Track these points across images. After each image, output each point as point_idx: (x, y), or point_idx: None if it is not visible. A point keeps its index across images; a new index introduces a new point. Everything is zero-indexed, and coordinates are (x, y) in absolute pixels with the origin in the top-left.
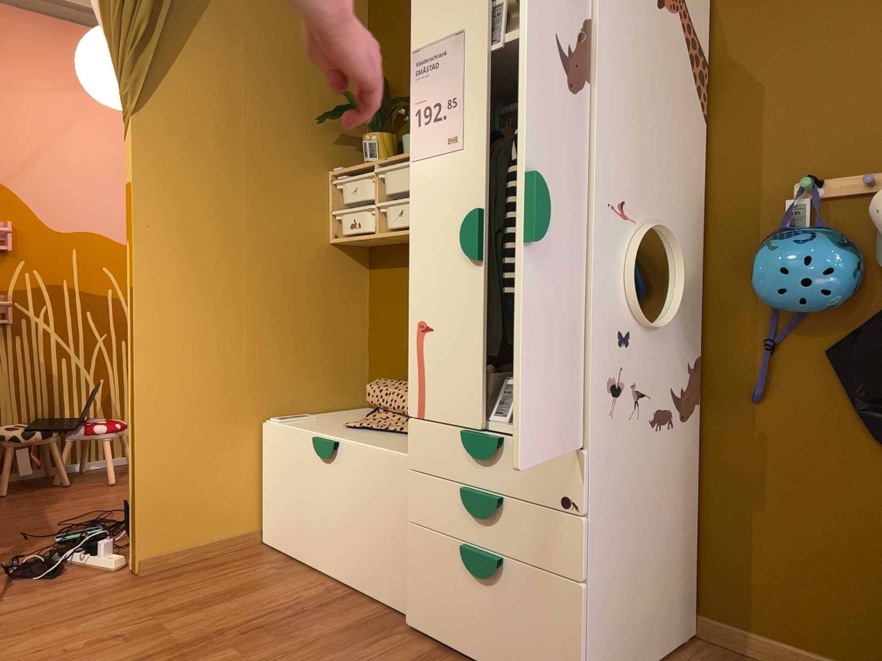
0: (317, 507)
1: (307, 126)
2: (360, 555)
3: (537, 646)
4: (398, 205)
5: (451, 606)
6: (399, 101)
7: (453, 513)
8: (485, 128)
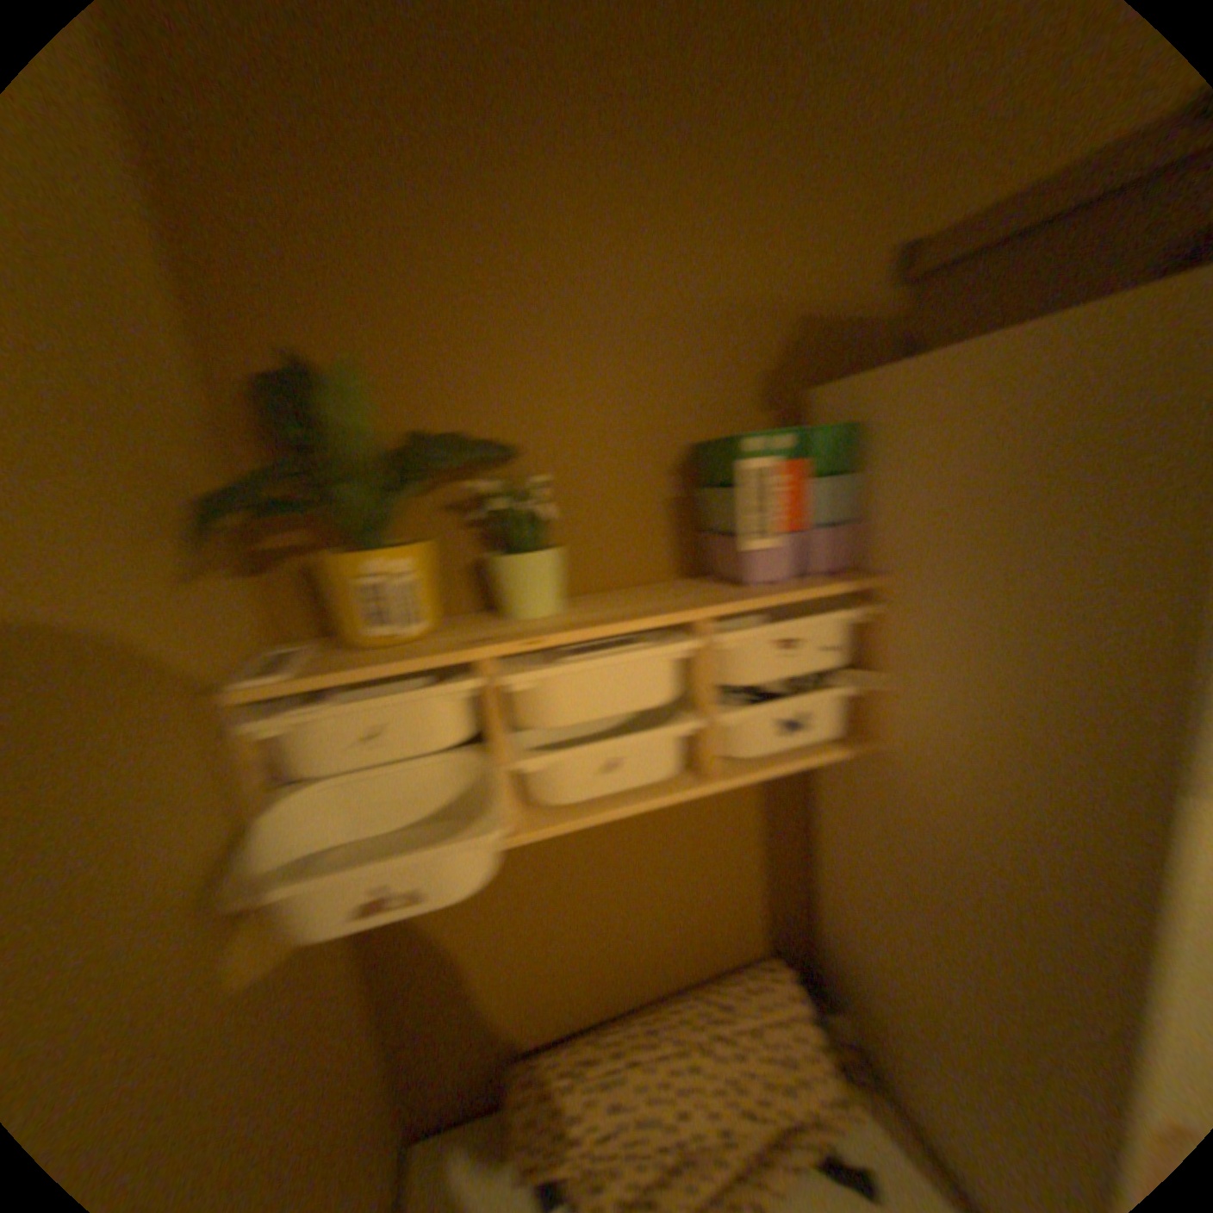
0: None
1: (97, 552)
2: None
3: None
4: (604, 752)
5: None
6: (462, 446)
7: None
8: None
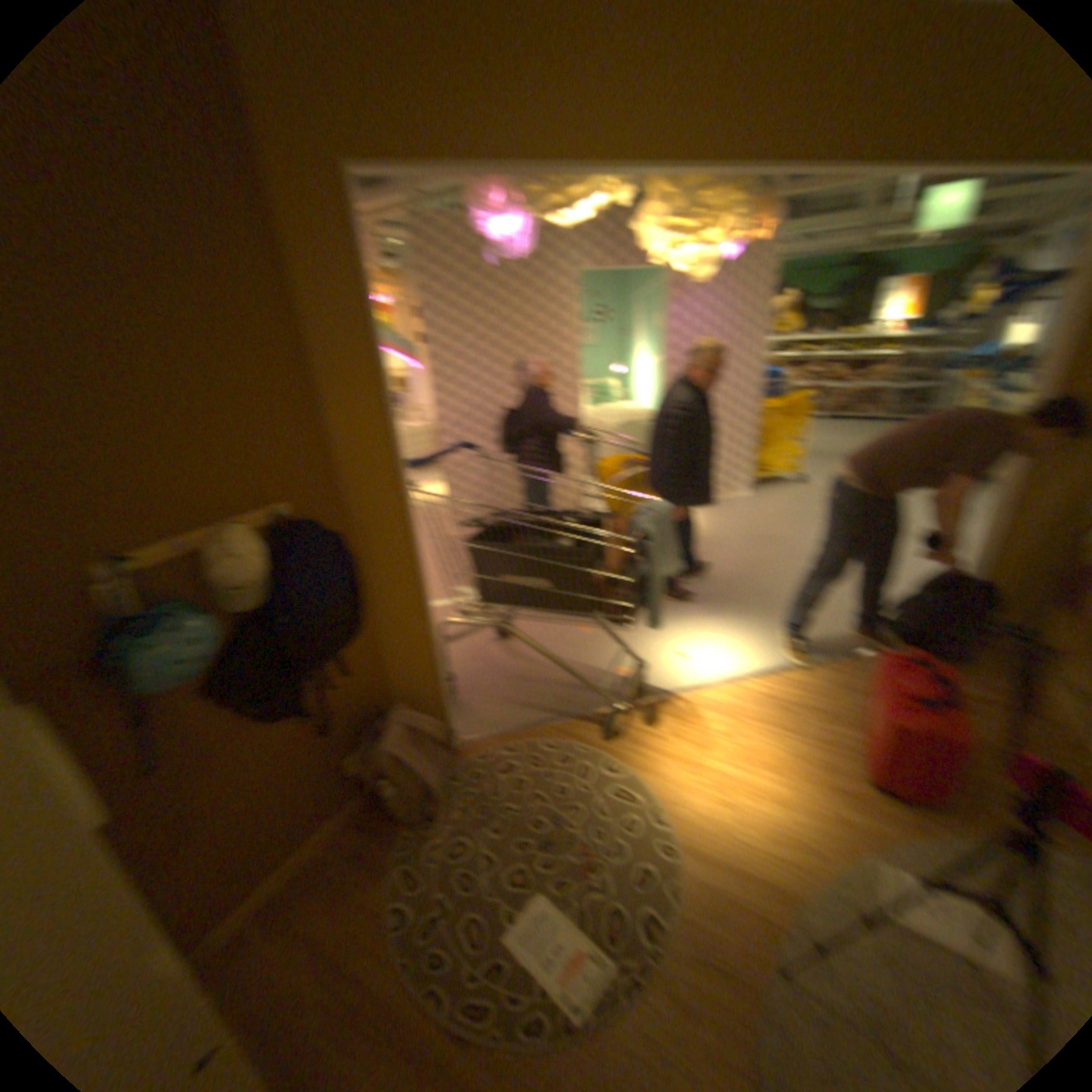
0: None
1: None
2: None
3: None
4: None
5: None
6: None
7: None
8: None
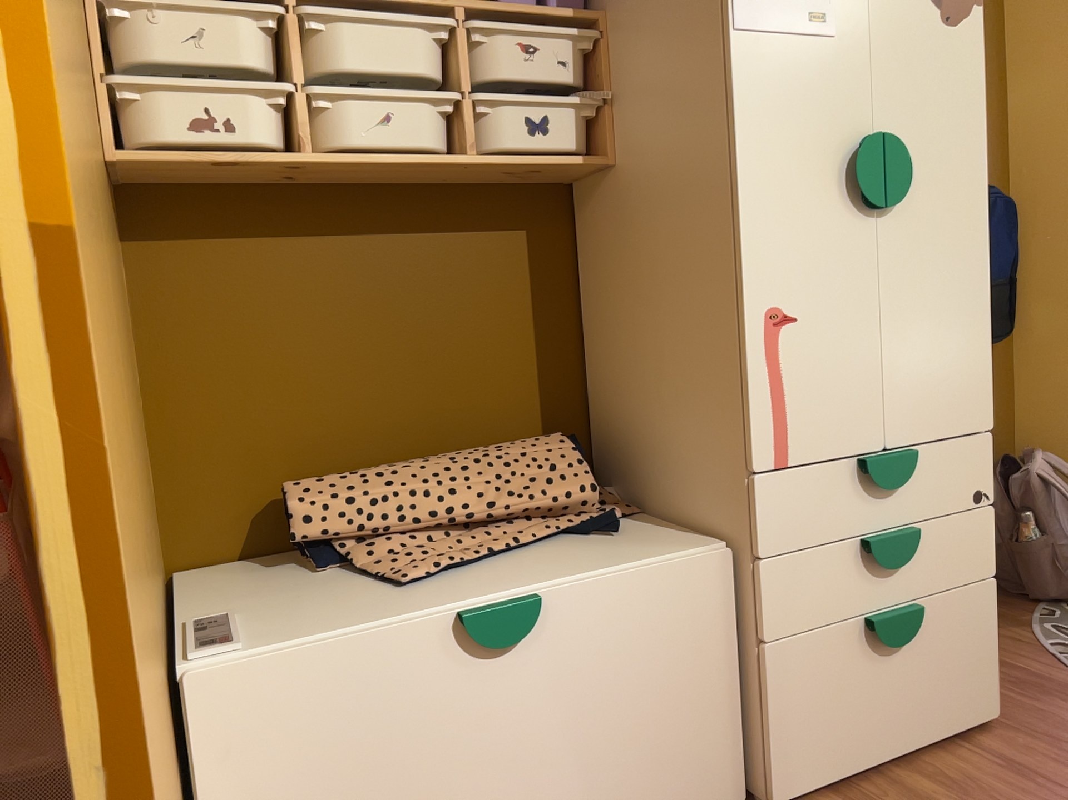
0: (476, 769)
1: None
2: (620, 780)
3: (958, 675)
4: (380, 99)
5: (851, 715)
6: None
7: (844, 585)
8: (868, 18)
